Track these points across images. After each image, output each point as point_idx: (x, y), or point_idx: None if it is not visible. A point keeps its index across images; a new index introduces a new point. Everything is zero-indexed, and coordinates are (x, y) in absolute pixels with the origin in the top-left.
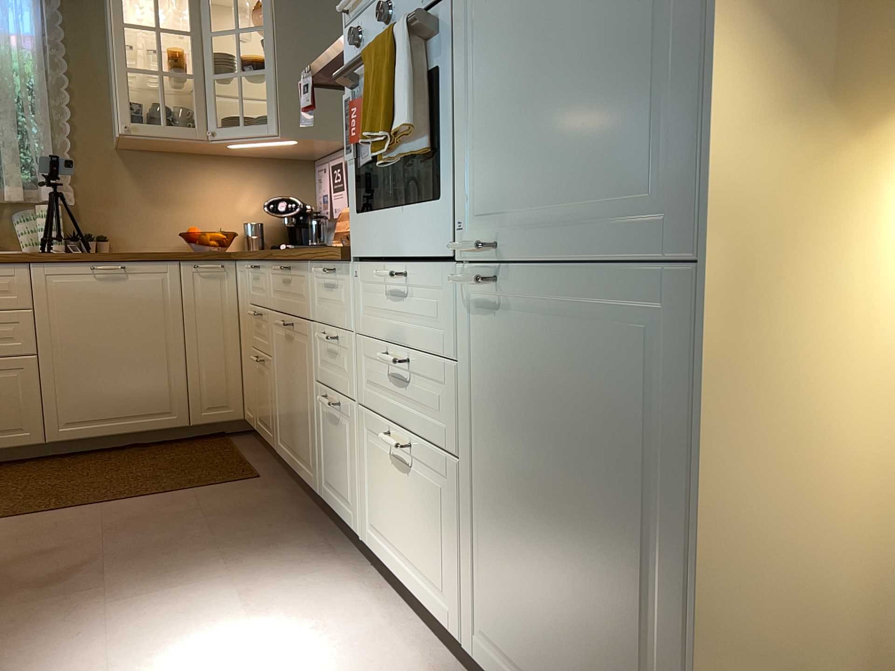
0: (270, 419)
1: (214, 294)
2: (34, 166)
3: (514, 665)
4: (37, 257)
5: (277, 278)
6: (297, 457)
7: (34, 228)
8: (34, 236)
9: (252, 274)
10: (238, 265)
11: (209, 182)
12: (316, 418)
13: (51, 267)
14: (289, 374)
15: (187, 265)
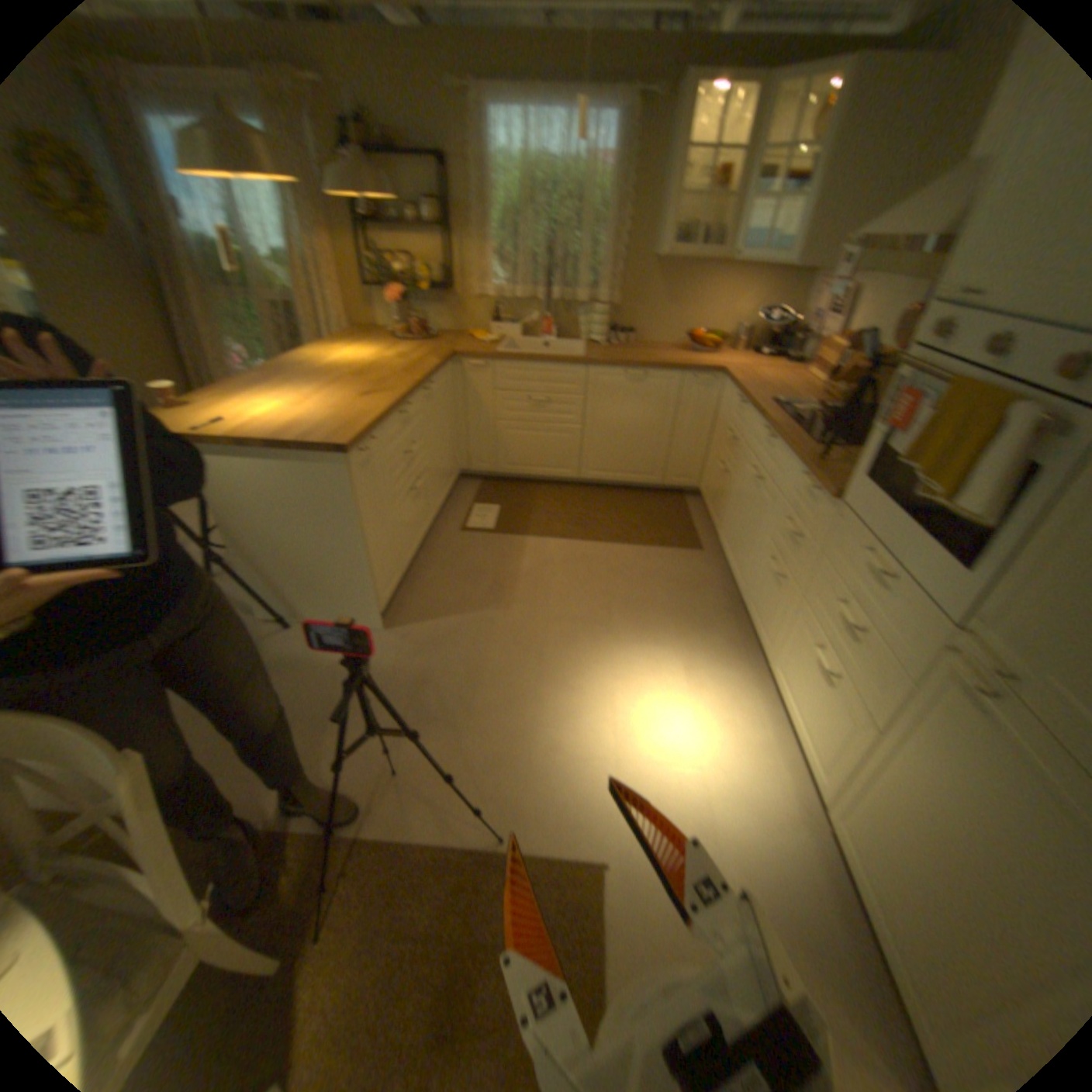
0: (721, 514)
1: (702, 401)
2: (599, 272)
3: (861, 862)
4: (594, 363)
5: (761, 432)
6: (735, 562)
7: (591, 323)
8: (590, 329)
9: (739, 403)
10: (728, 382)
11: (721, 286)
12: (761, 560)
13: (601, 371)
14: (749, 508)
15: (689, 376)
